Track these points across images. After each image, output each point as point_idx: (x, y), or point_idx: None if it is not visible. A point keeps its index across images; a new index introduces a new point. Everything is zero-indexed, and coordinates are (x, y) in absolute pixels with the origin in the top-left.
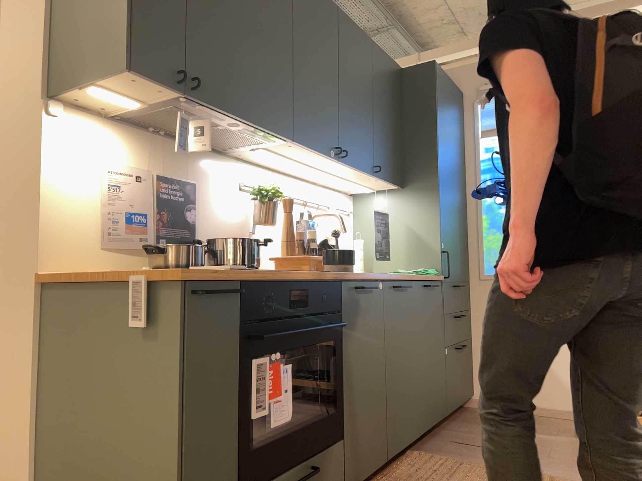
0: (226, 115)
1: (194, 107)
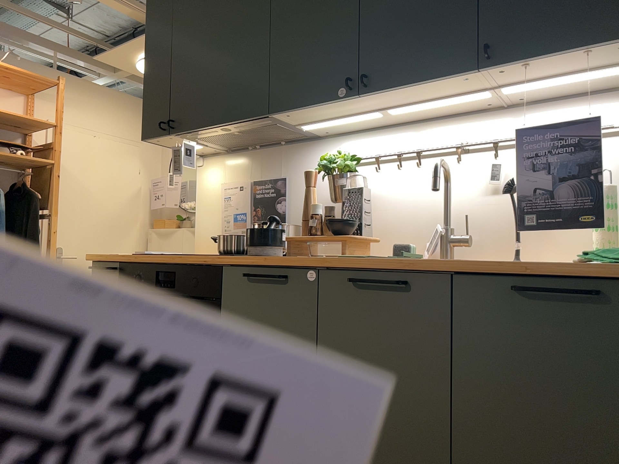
0: (206, 130)
1: (192, 135)
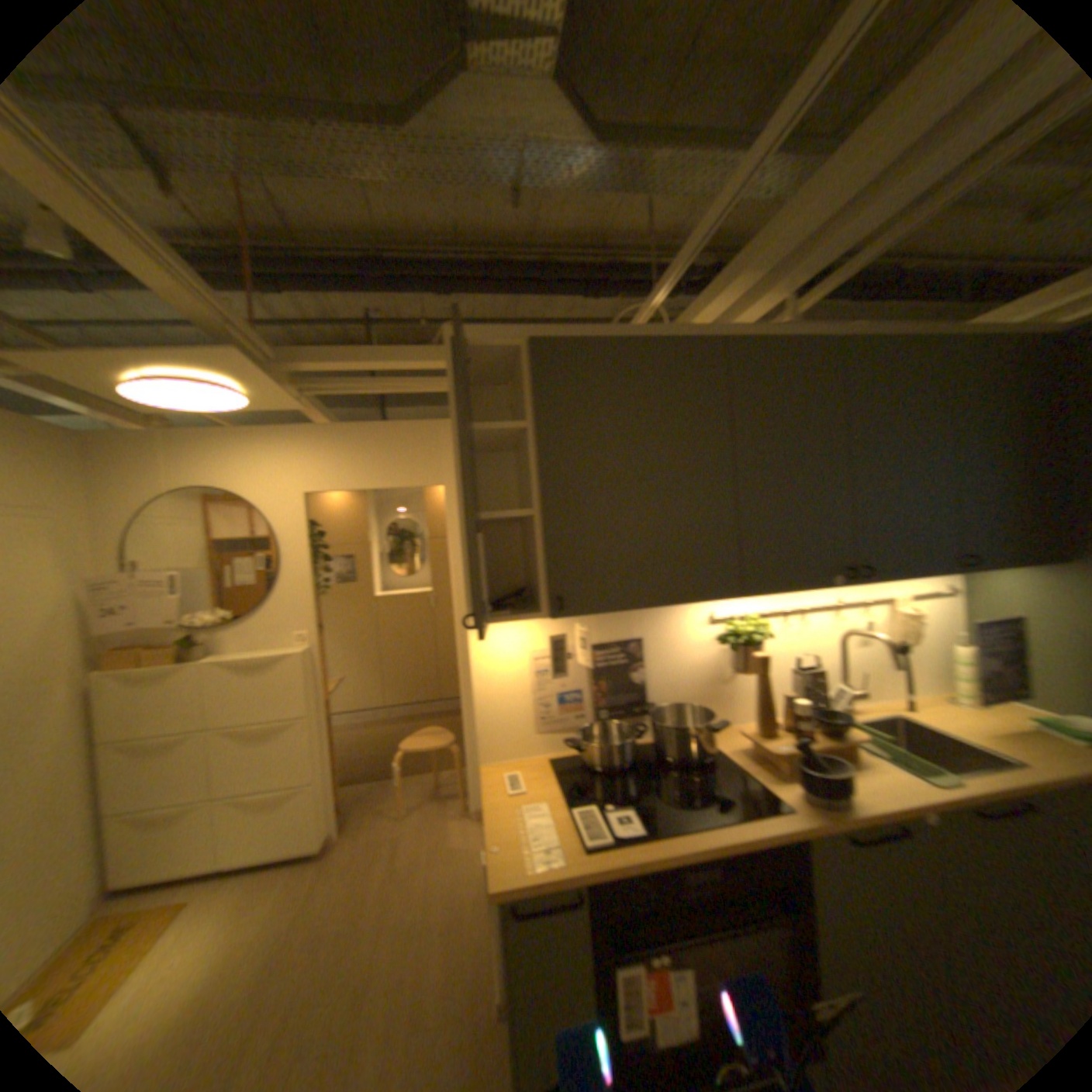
0: (620, 610)
1: (578, 614)
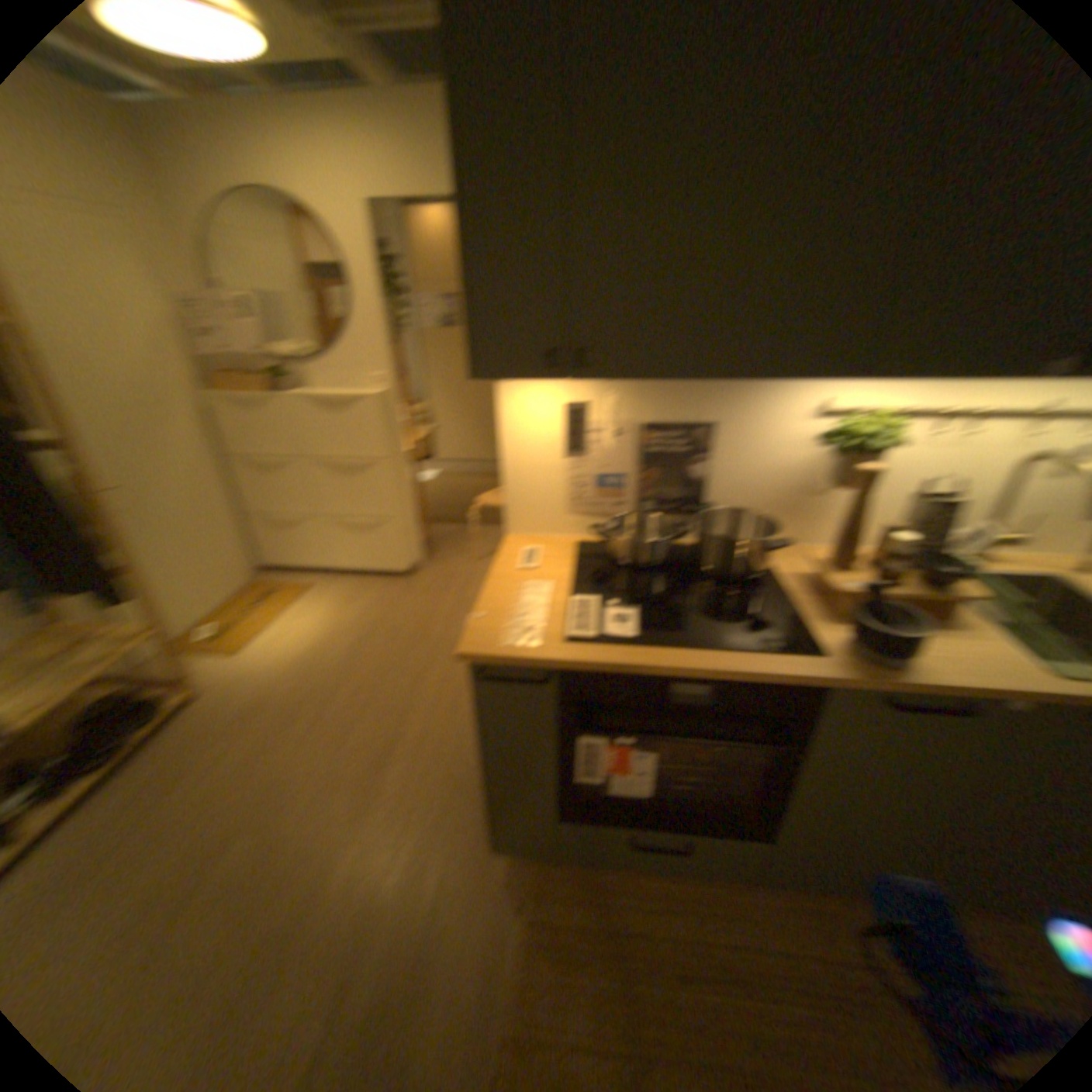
0: (670, 376)
1: (612, 376)
